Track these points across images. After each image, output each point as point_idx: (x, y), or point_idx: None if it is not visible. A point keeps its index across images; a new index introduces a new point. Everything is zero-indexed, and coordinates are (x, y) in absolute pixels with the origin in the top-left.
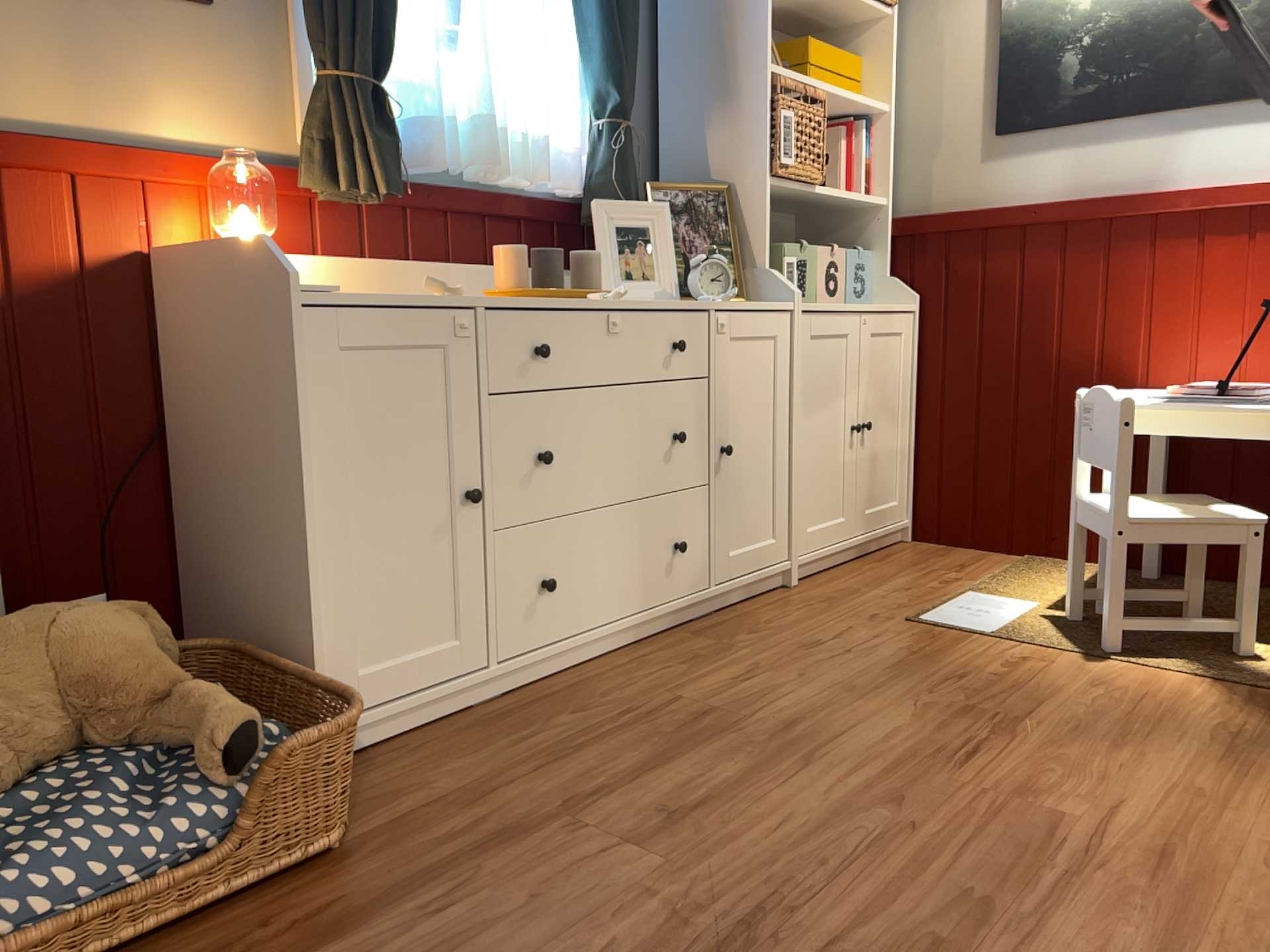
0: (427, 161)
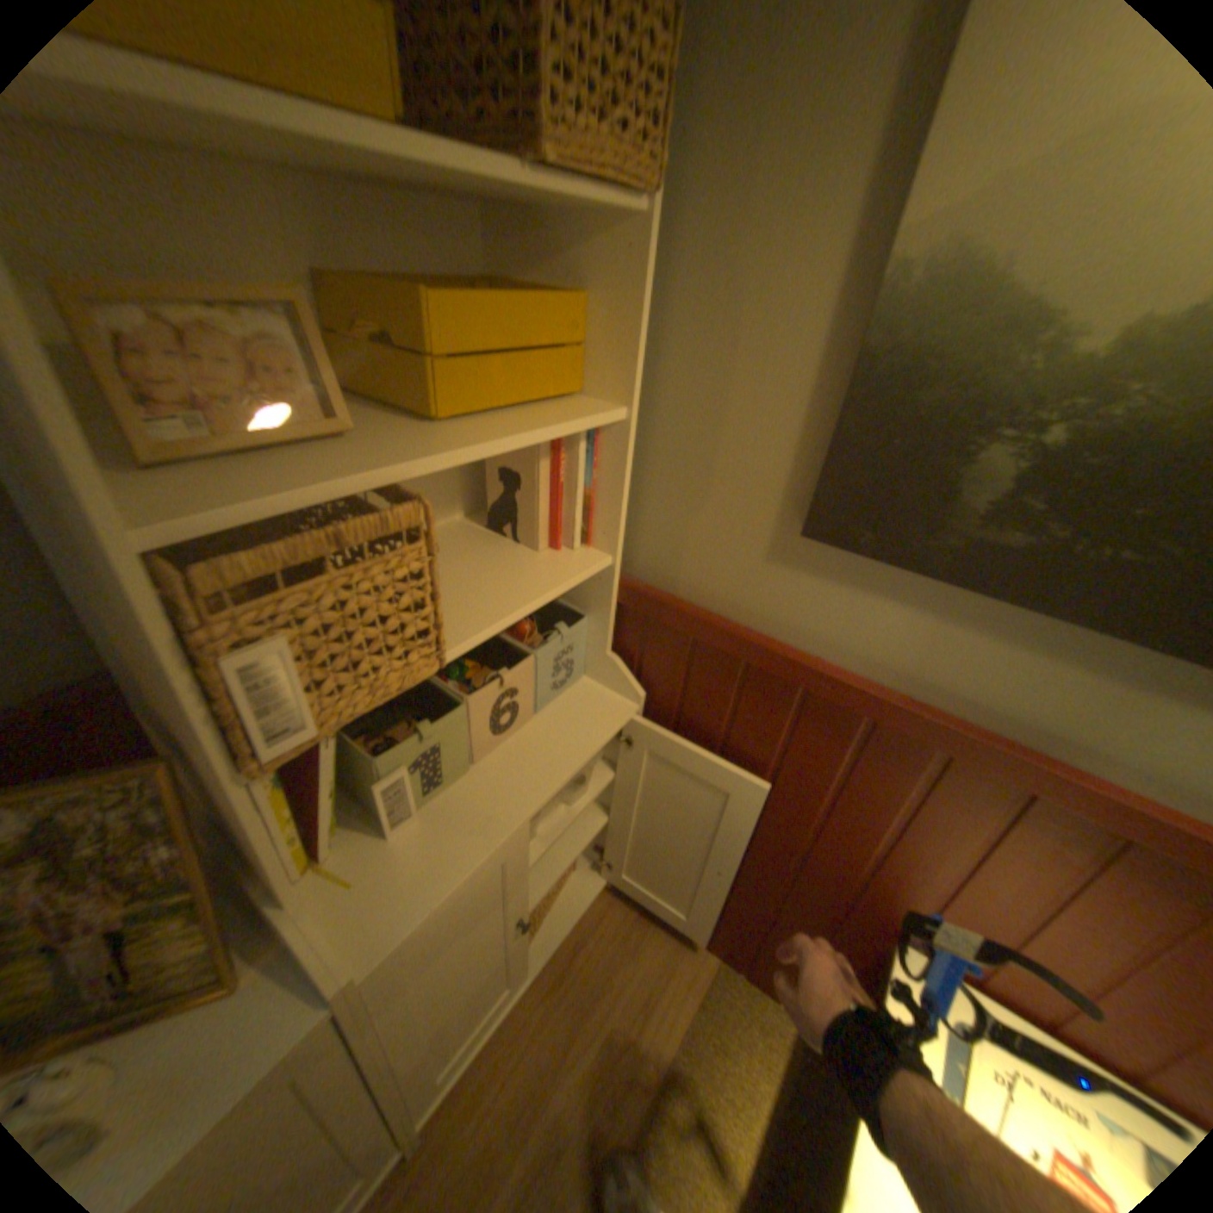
0: None
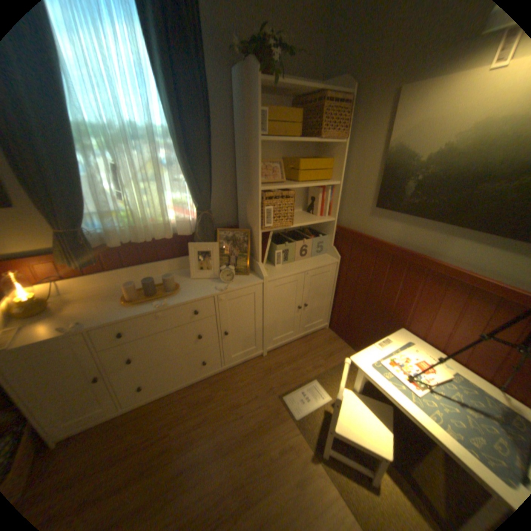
0: (111, 244)
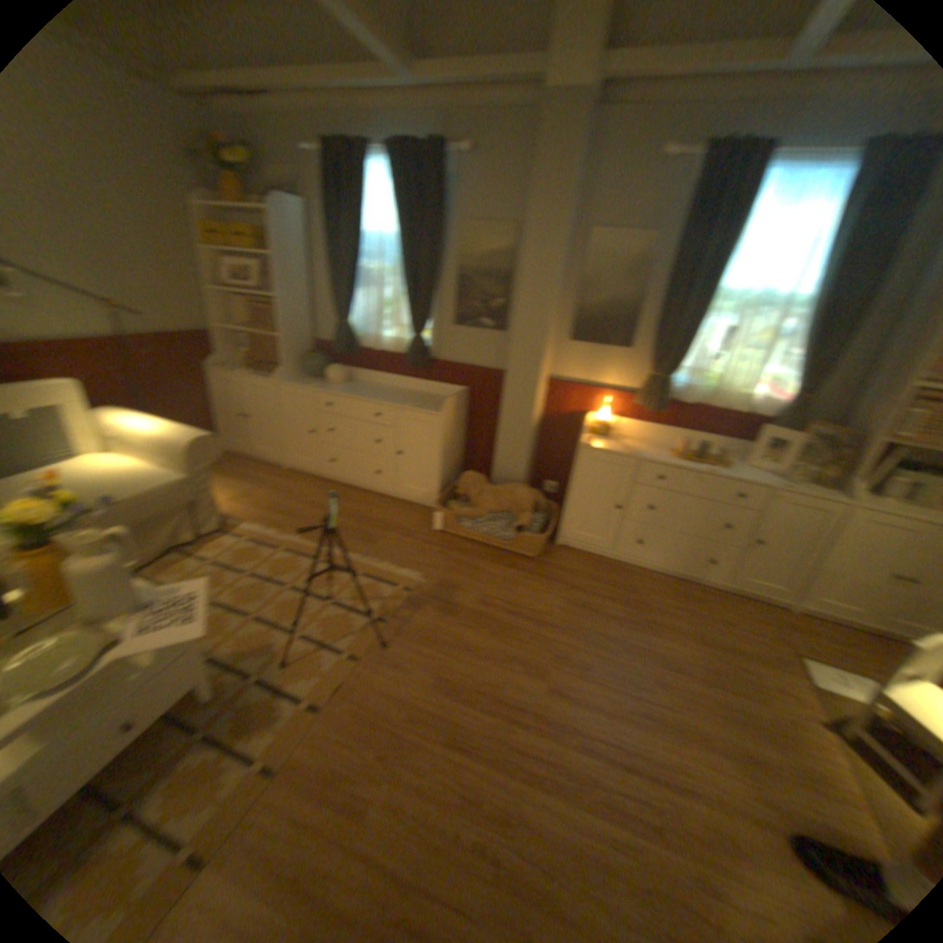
0: (685, 399)
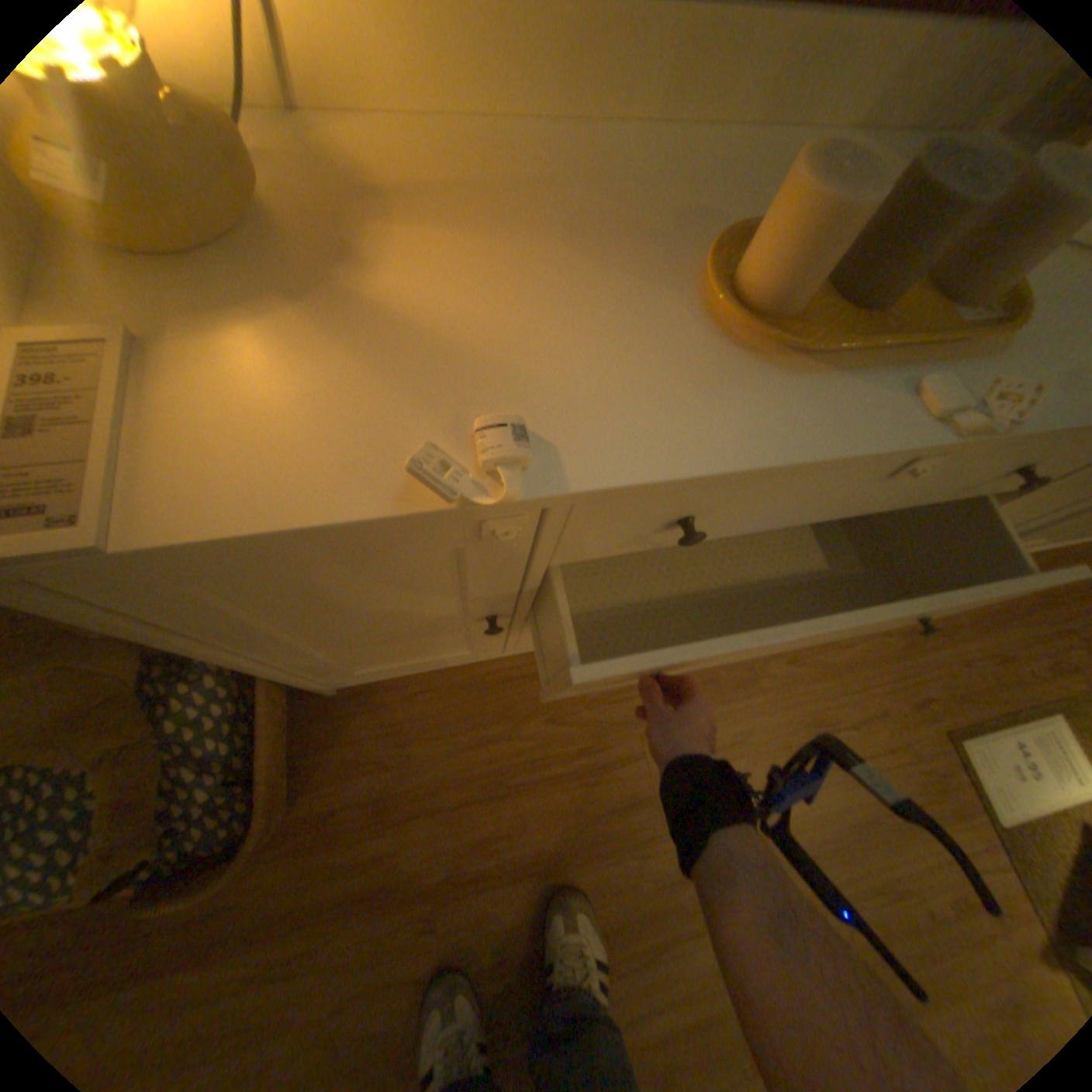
0: None
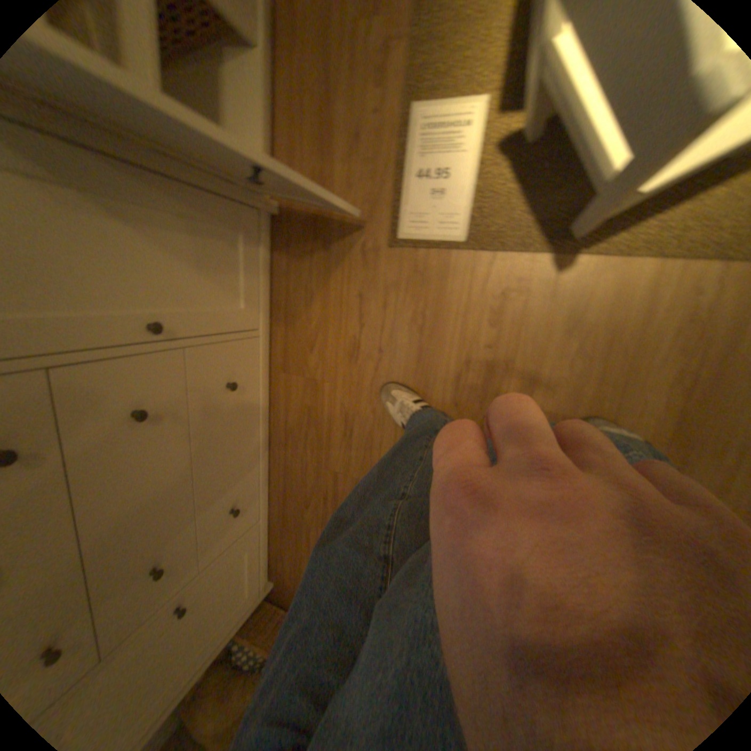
0: None
